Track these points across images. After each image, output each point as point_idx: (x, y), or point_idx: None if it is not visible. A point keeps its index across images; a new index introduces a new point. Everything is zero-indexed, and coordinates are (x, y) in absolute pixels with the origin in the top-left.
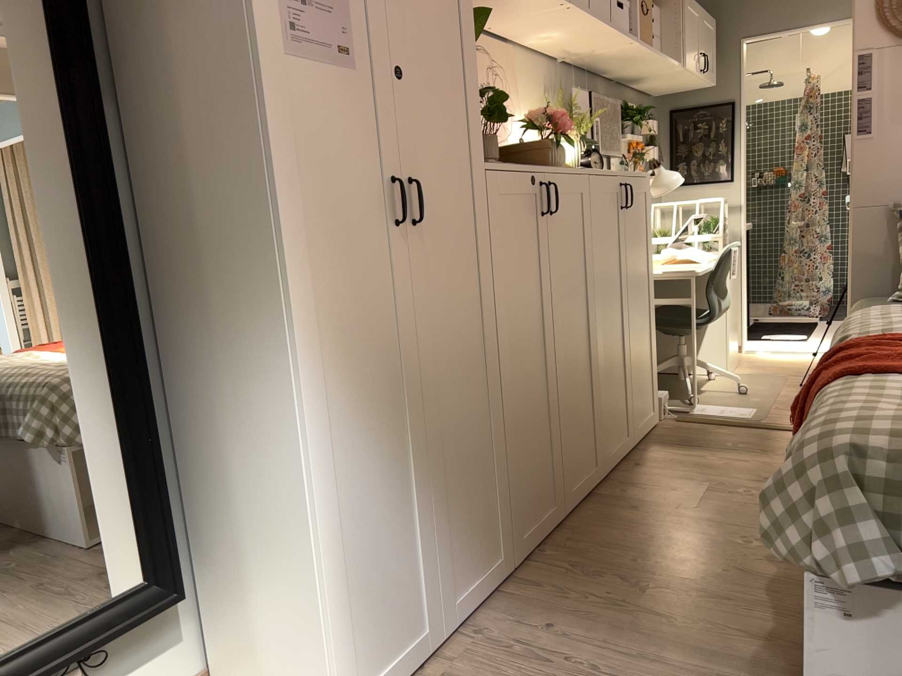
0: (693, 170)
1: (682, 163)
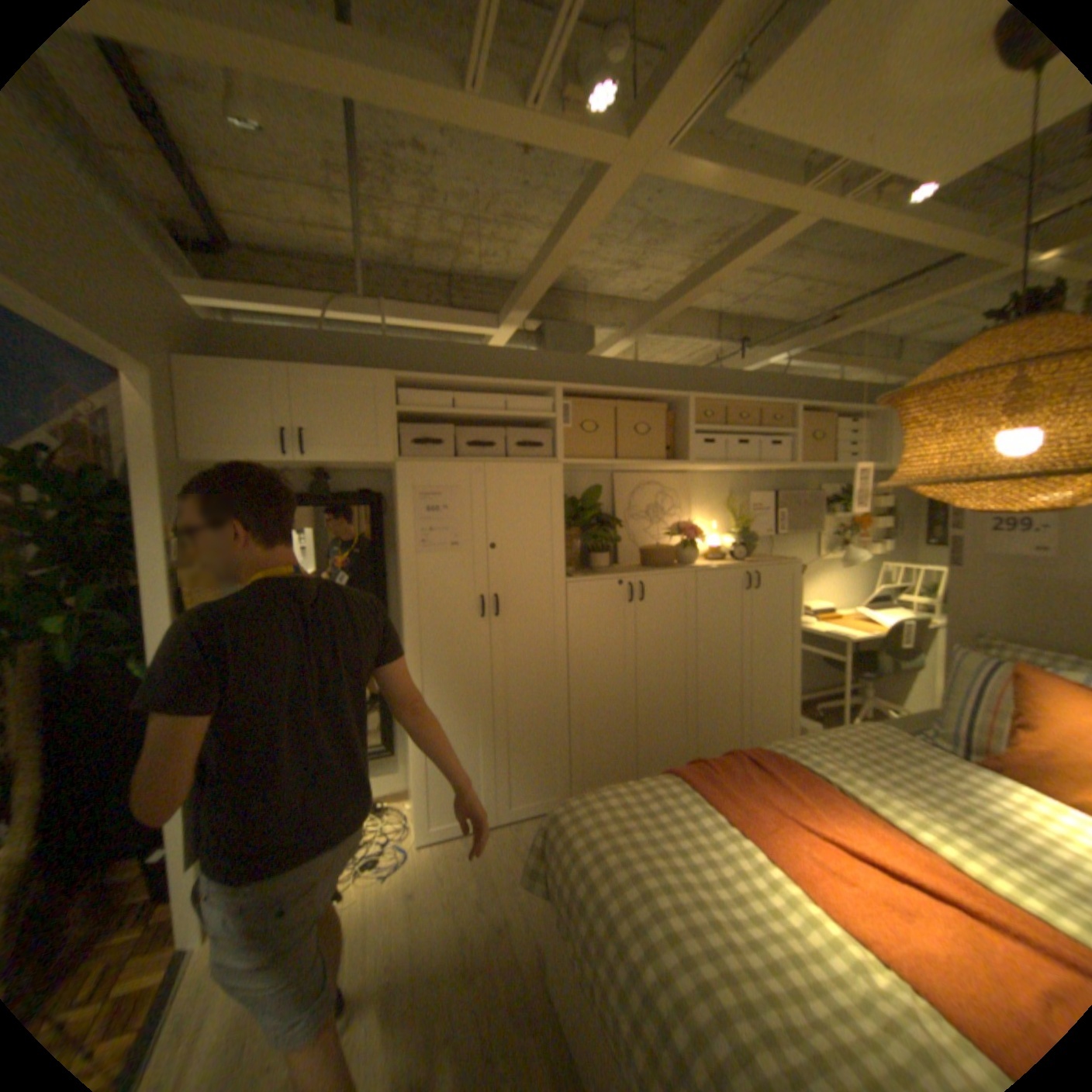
0: (949, 533)
1: (938, 527)
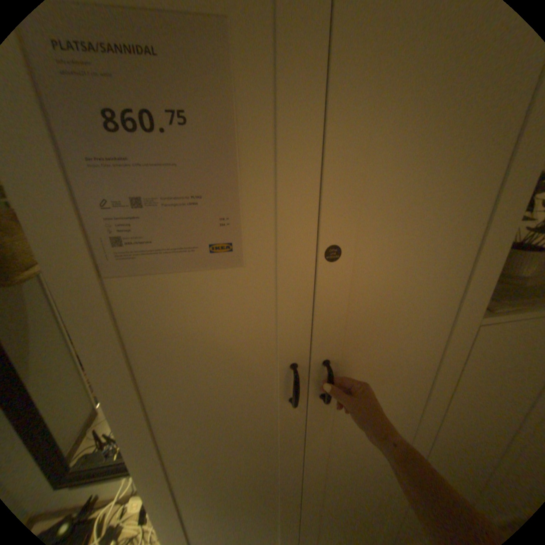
0: None
1: None
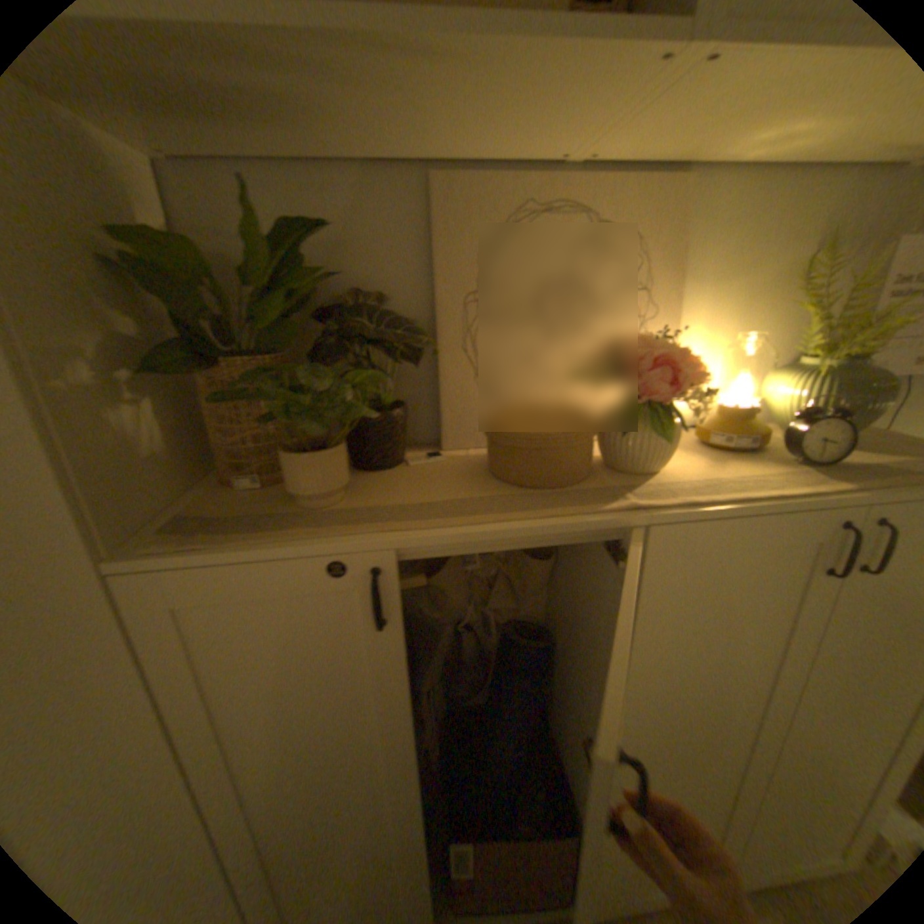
0: None
1: None
